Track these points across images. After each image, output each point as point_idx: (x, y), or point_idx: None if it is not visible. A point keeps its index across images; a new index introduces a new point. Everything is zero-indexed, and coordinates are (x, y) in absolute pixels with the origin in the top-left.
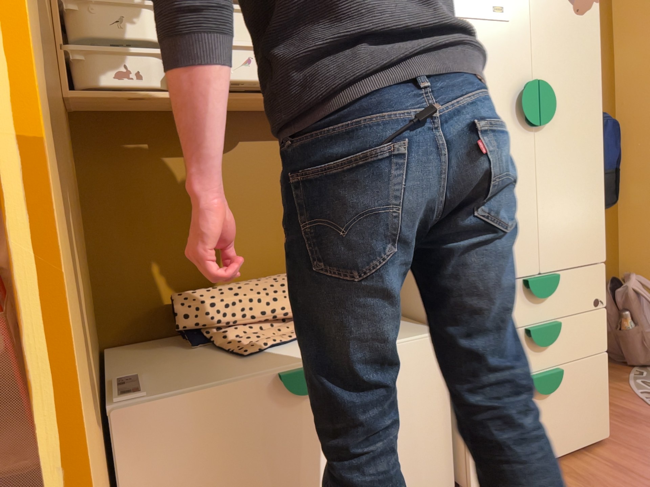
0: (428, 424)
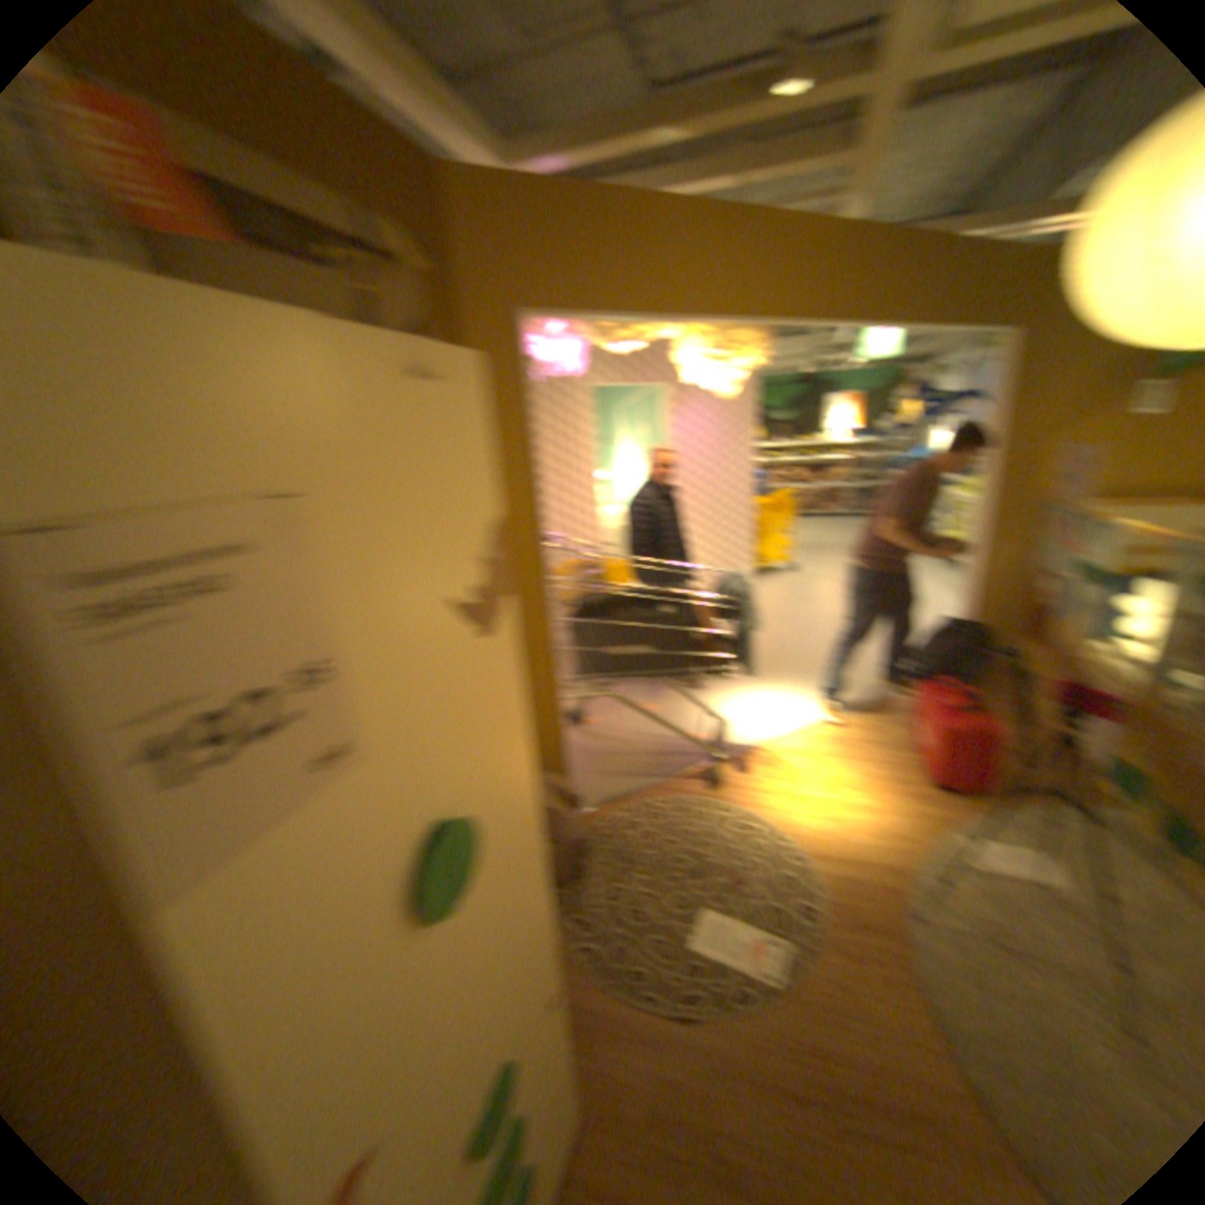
0: None
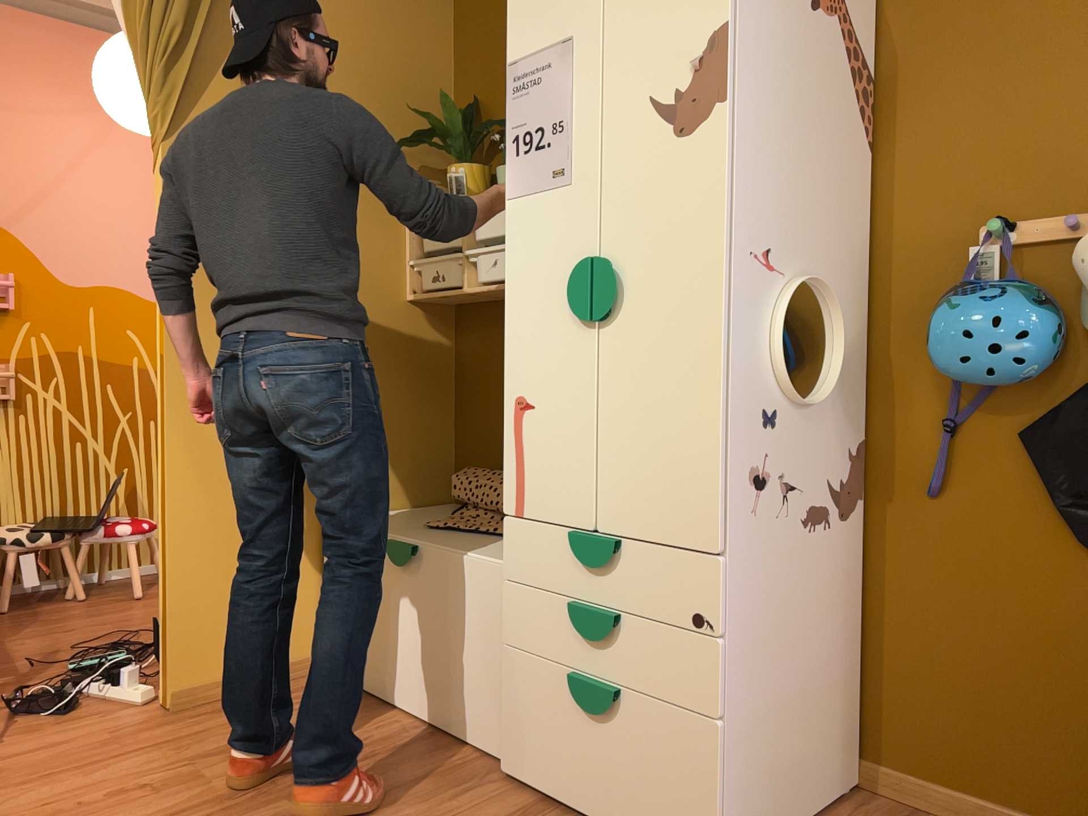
0: (488, 664)
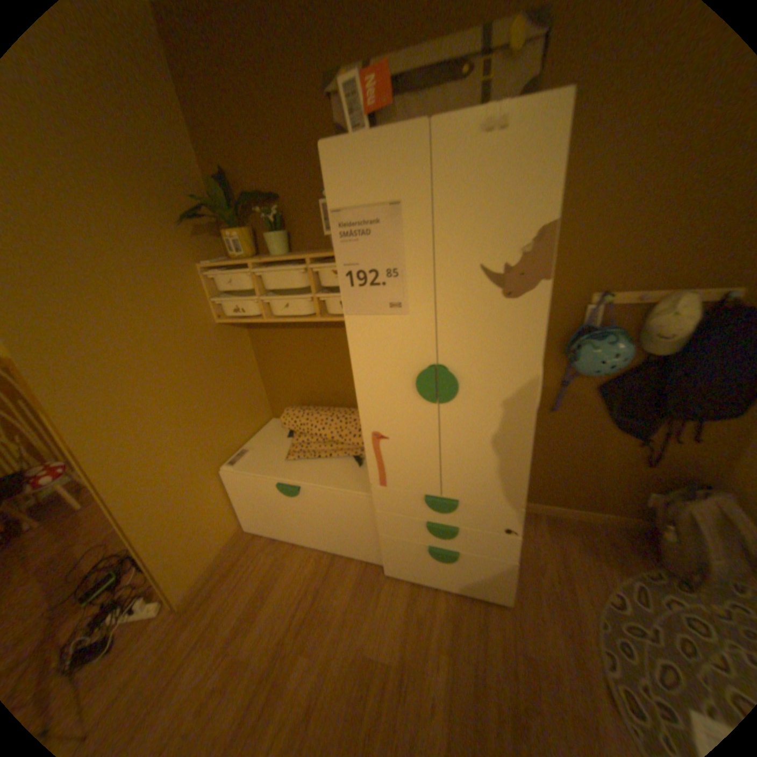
0: (363, 533)
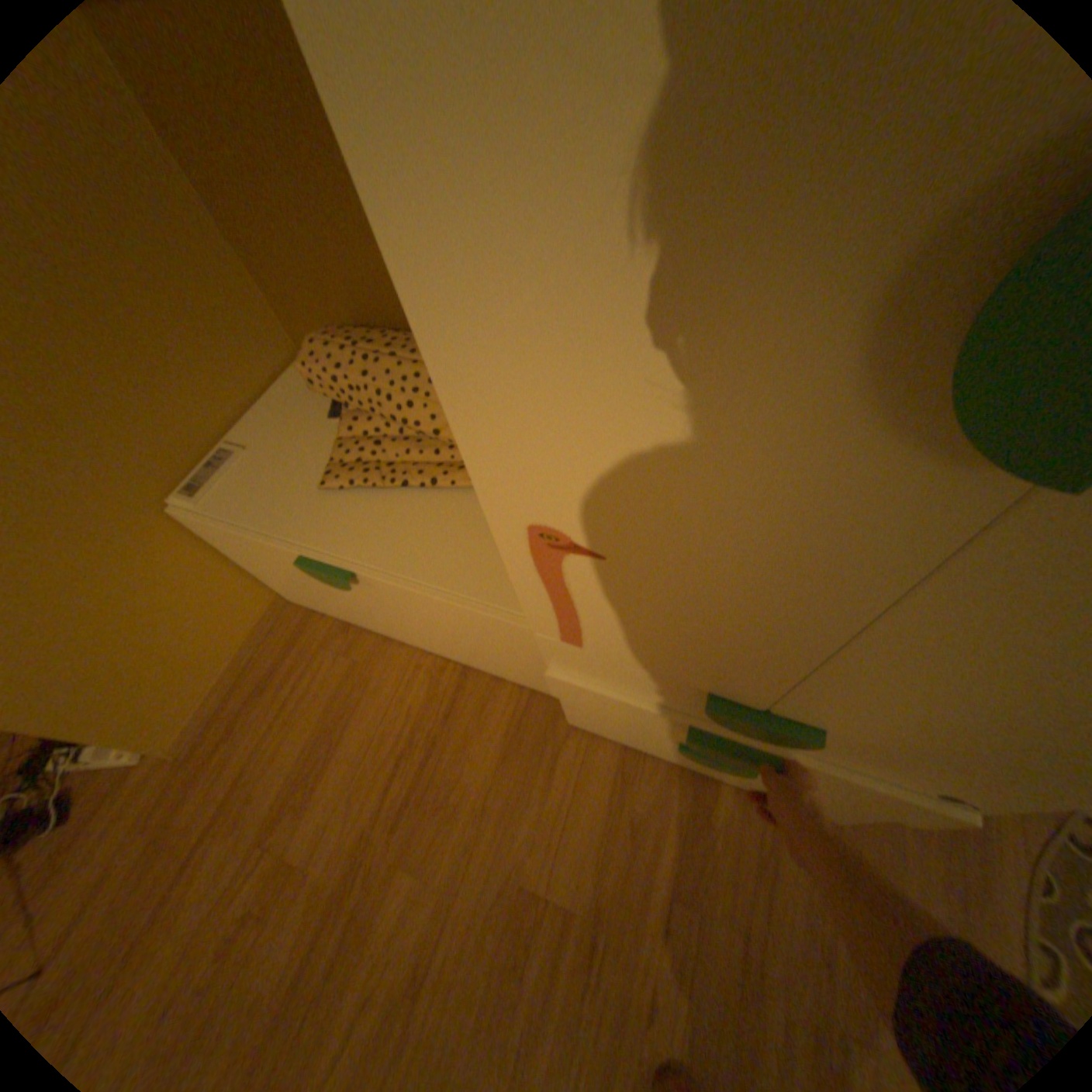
0: (522, 663)
